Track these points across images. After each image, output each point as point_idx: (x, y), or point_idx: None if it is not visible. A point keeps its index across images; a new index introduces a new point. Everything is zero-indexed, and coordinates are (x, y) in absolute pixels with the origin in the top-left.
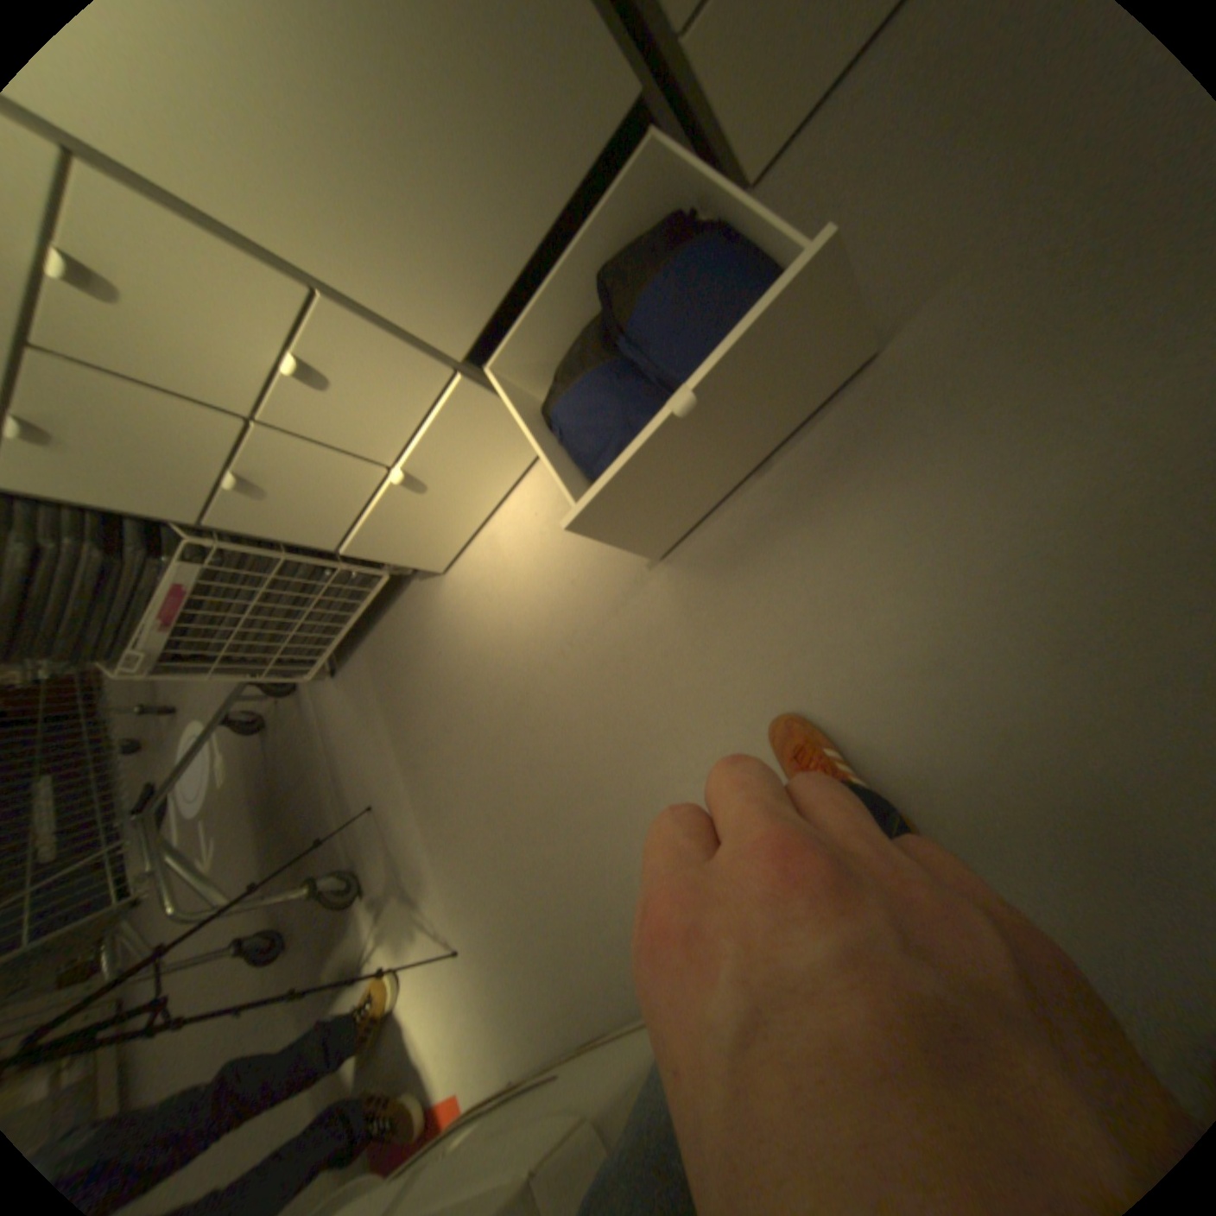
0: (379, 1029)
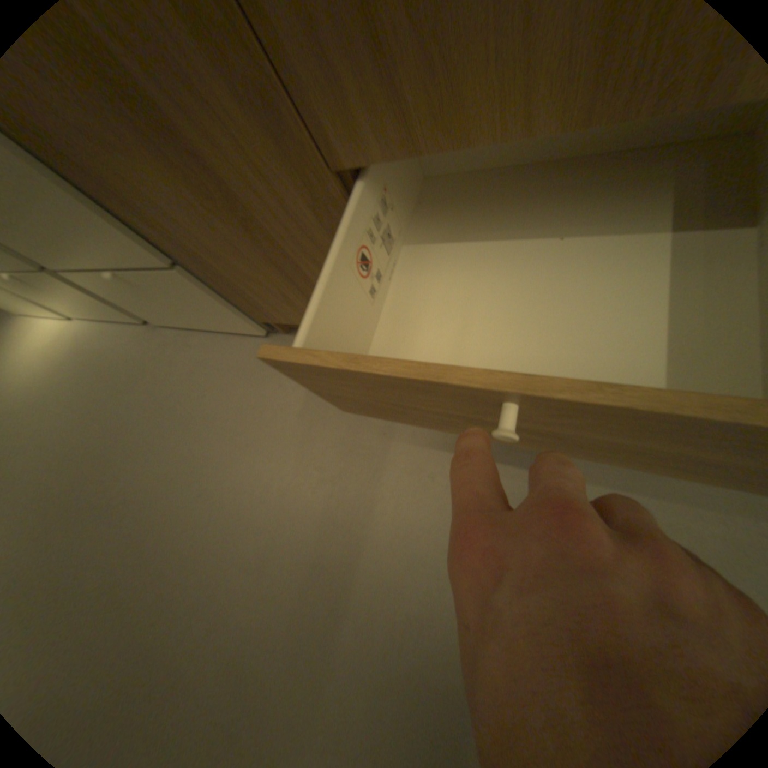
0: None
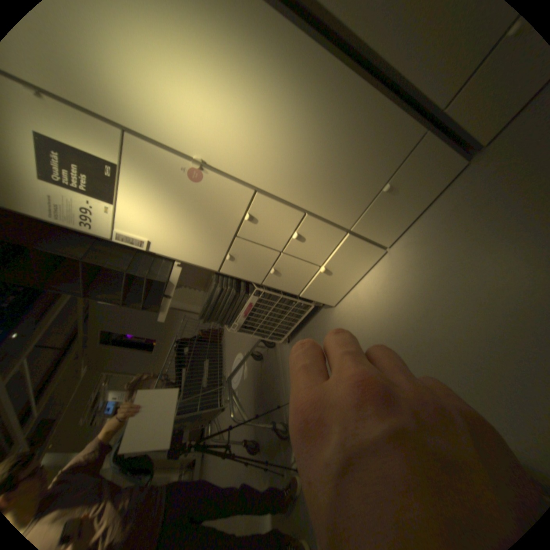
0: (291, 502)
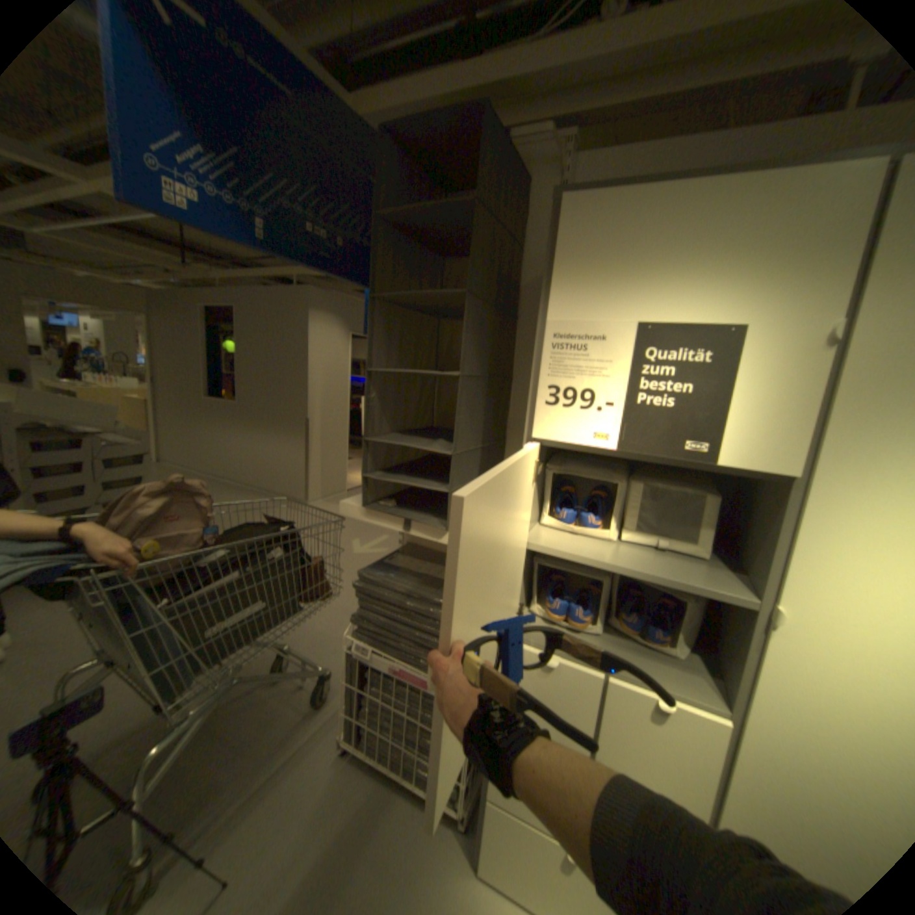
0: None
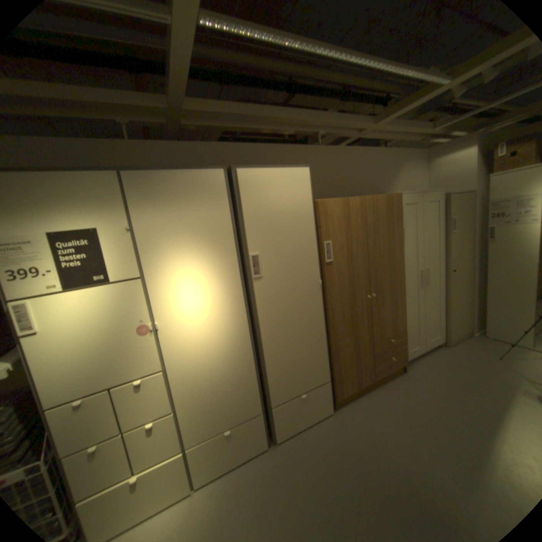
0: None
